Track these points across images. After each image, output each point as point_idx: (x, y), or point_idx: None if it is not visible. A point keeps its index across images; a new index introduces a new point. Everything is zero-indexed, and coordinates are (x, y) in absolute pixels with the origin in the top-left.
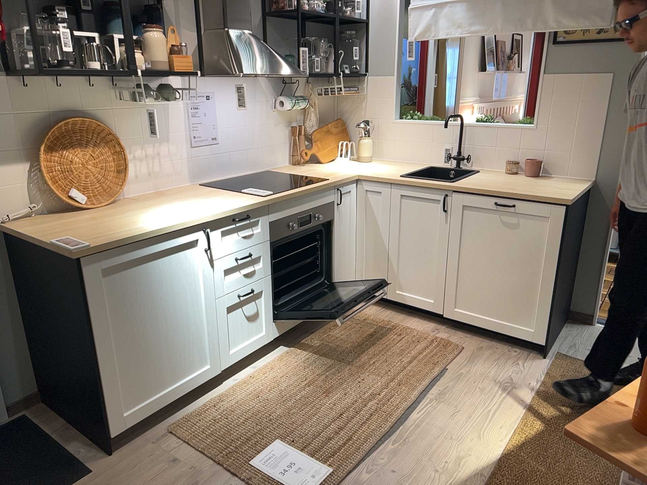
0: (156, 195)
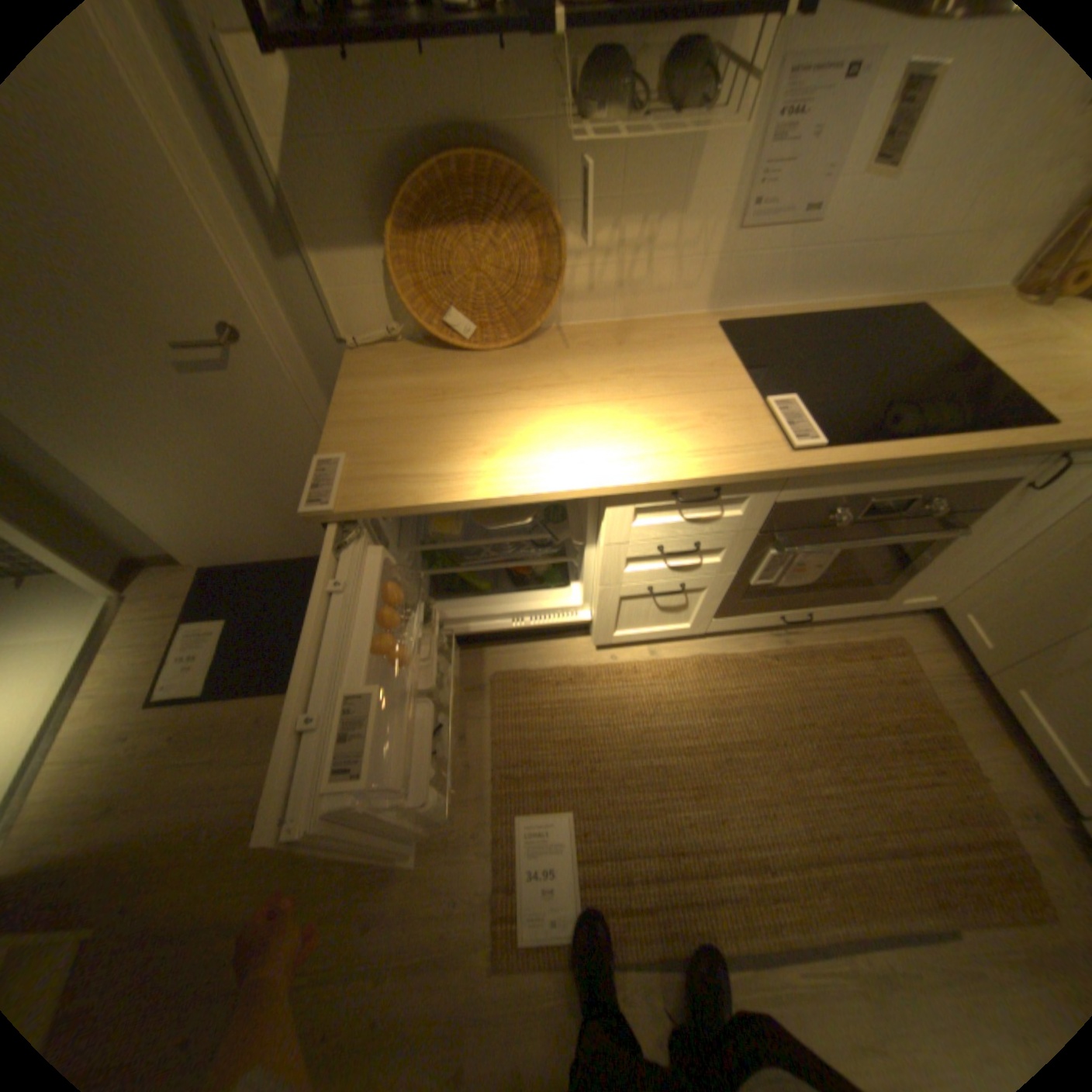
0: (610, 335)
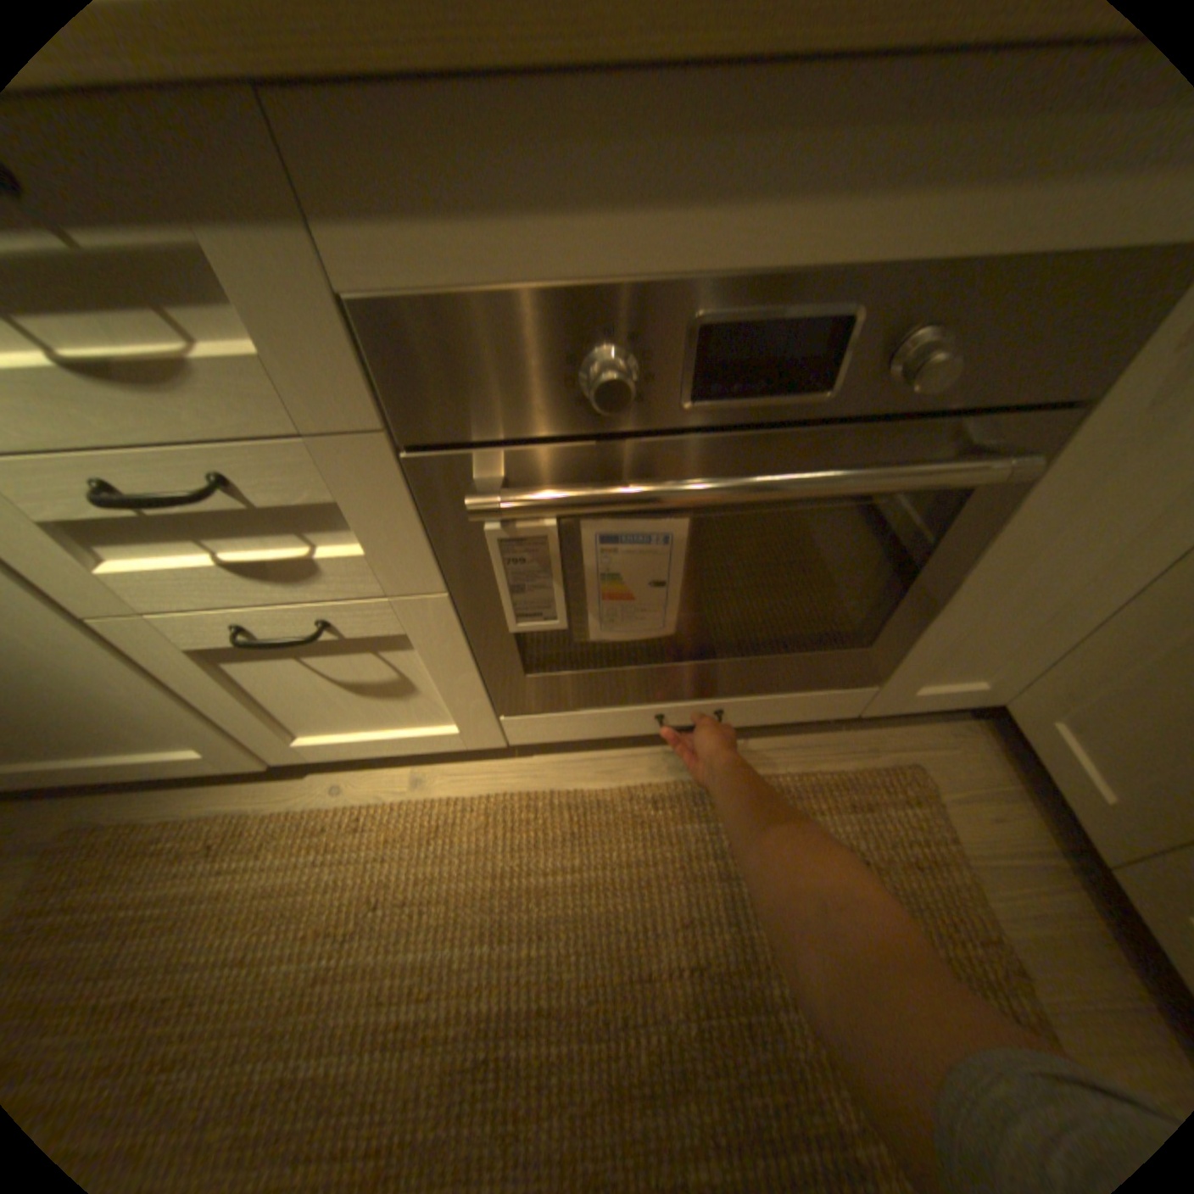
0: None
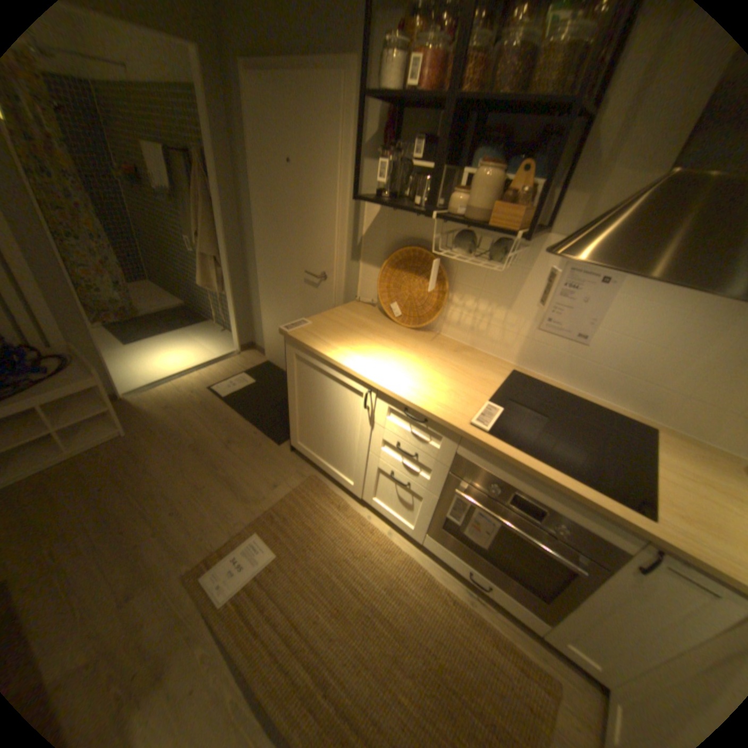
0: (455, 347)
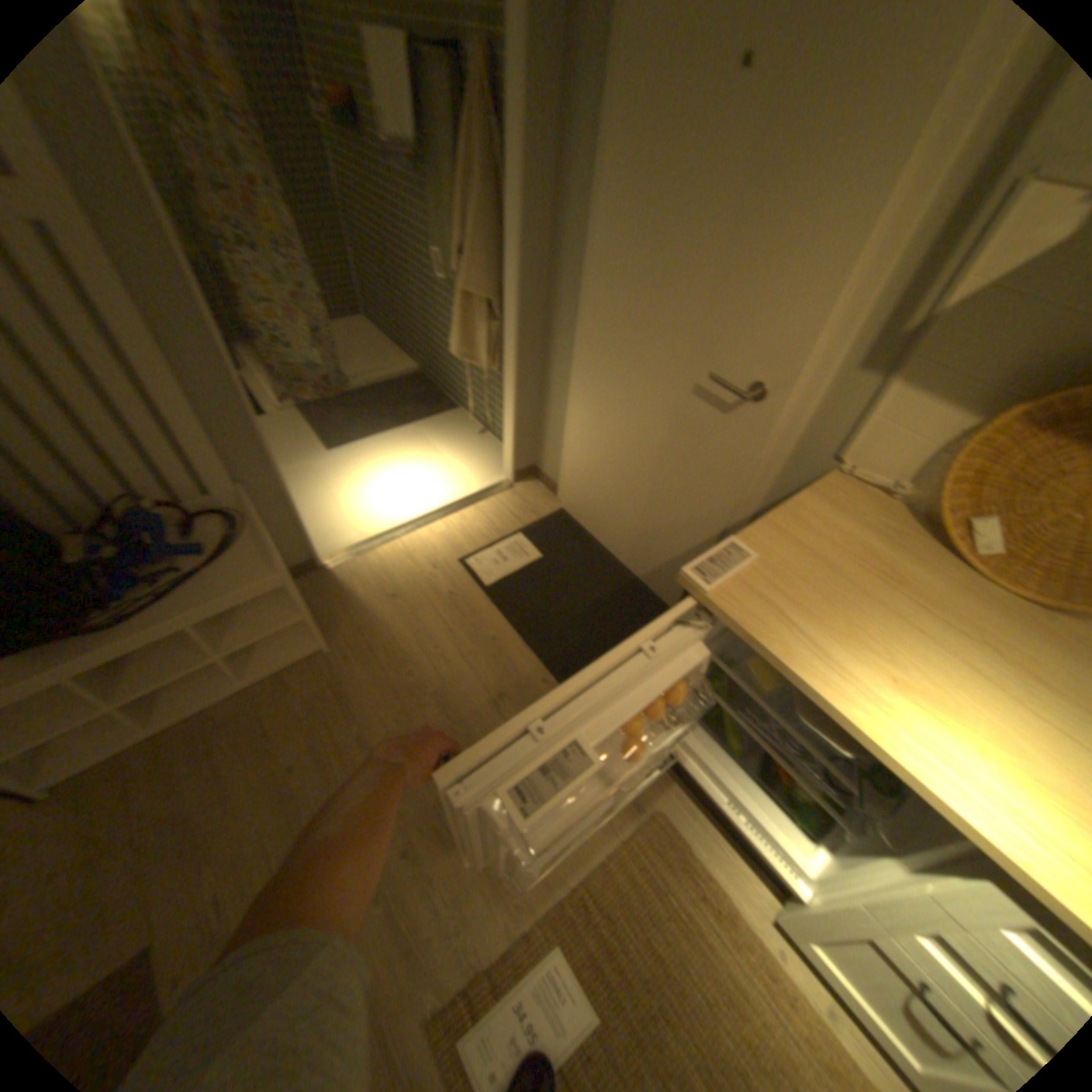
0: None
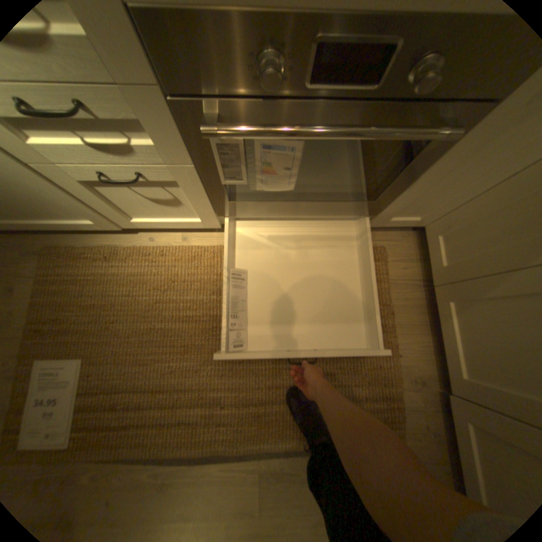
0: None
